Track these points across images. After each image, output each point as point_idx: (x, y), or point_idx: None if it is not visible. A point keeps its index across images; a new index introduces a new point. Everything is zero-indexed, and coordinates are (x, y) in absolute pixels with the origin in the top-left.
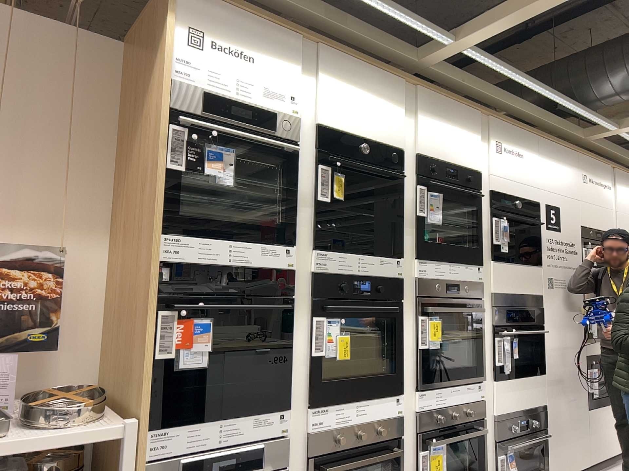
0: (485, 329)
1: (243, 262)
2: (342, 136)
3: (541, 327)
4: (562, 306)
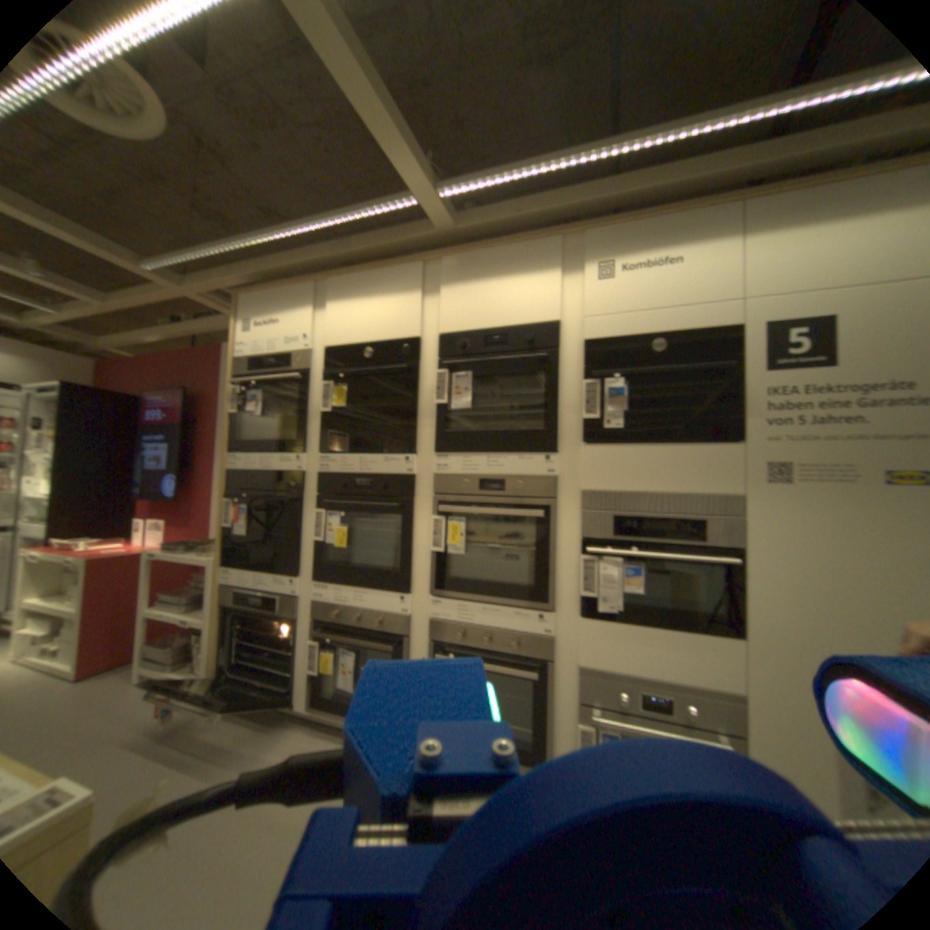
0: (564, 541)
1: (267, 467)
2: (346, 349)
3: (735, 553)
4: (840, 518)
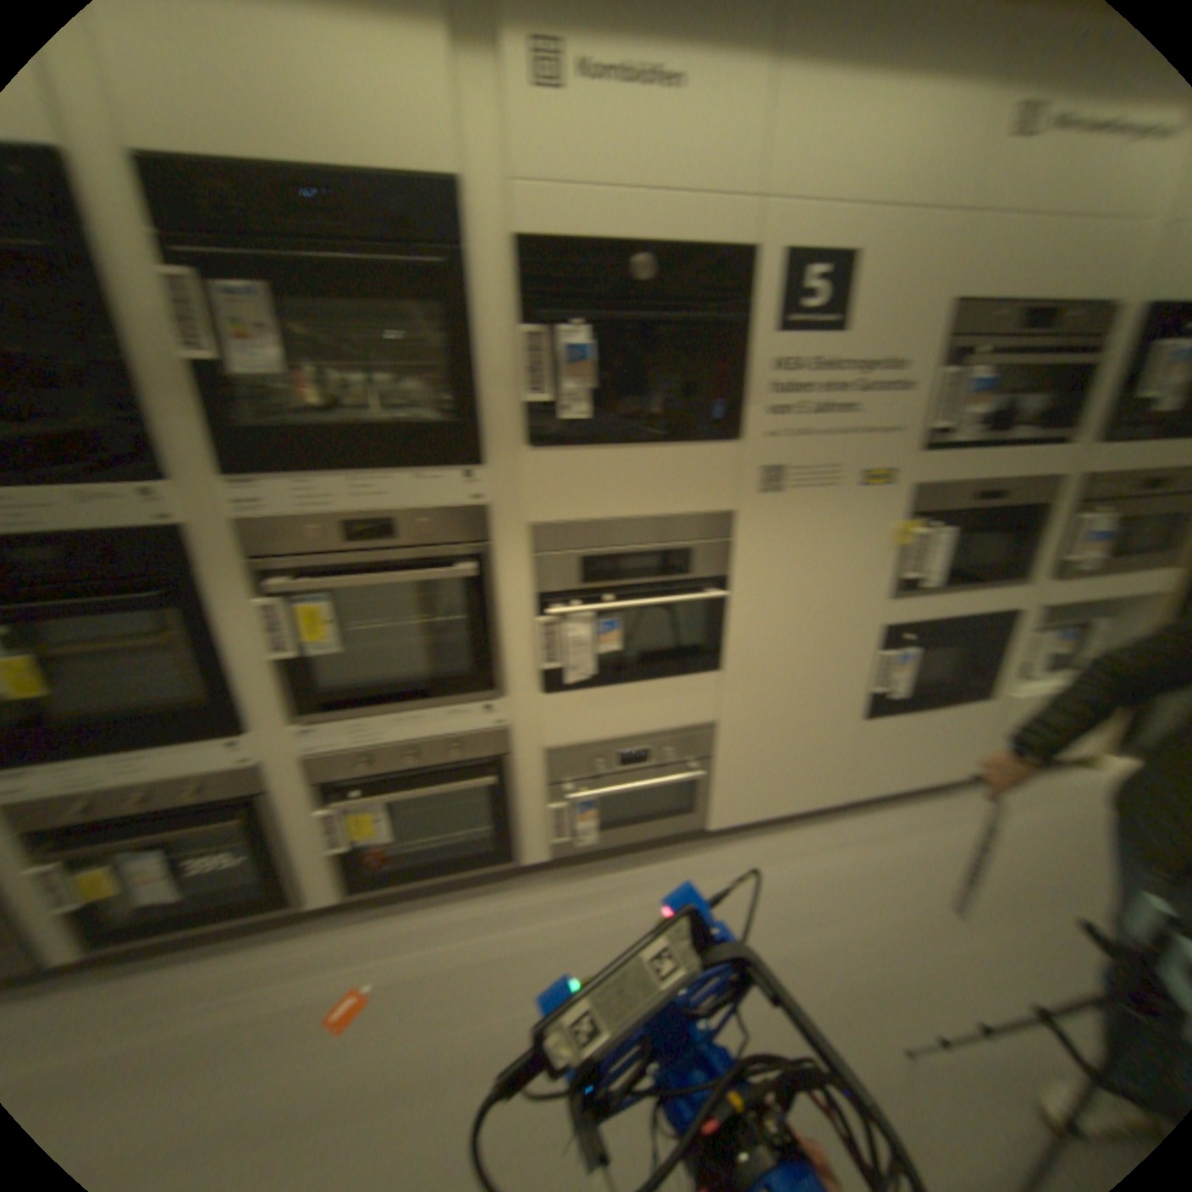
0: (518, 603)
1: None
2: None
3: (724, 584)
4: (822, 531)
